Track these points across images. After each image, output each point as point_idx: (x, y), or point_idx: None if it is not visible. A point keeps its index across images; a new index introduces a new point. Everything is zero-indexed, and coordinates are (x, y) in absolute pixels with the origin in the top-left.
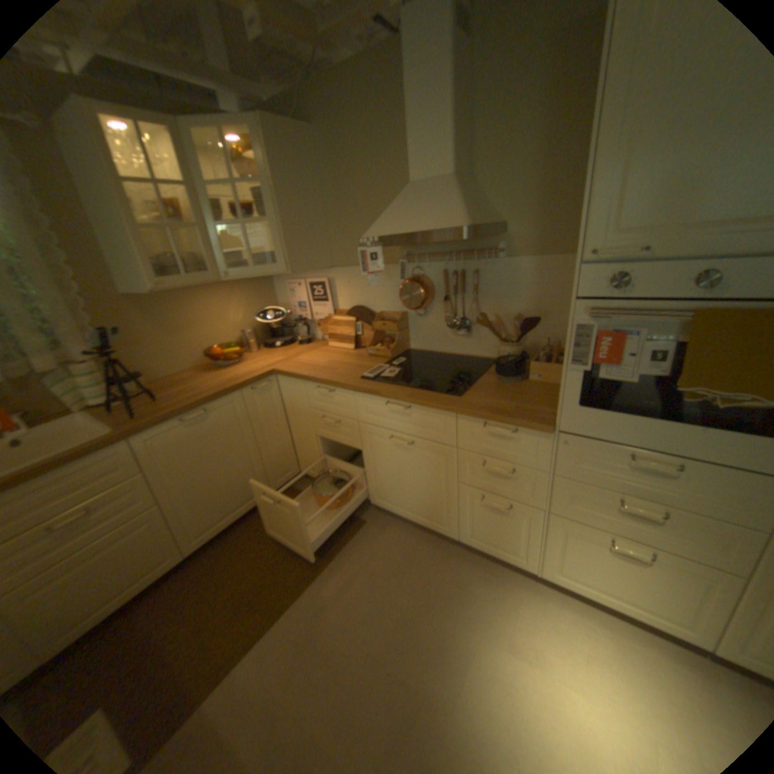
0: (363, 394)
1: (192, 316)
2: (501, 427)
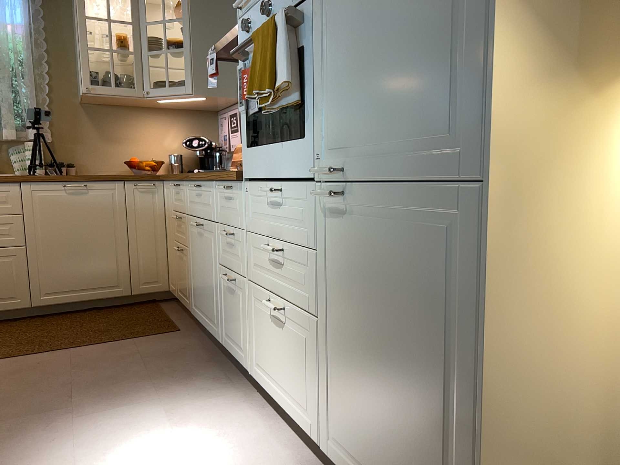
0: (185, 180)
1: (132, 132)
2: (225, 186)
